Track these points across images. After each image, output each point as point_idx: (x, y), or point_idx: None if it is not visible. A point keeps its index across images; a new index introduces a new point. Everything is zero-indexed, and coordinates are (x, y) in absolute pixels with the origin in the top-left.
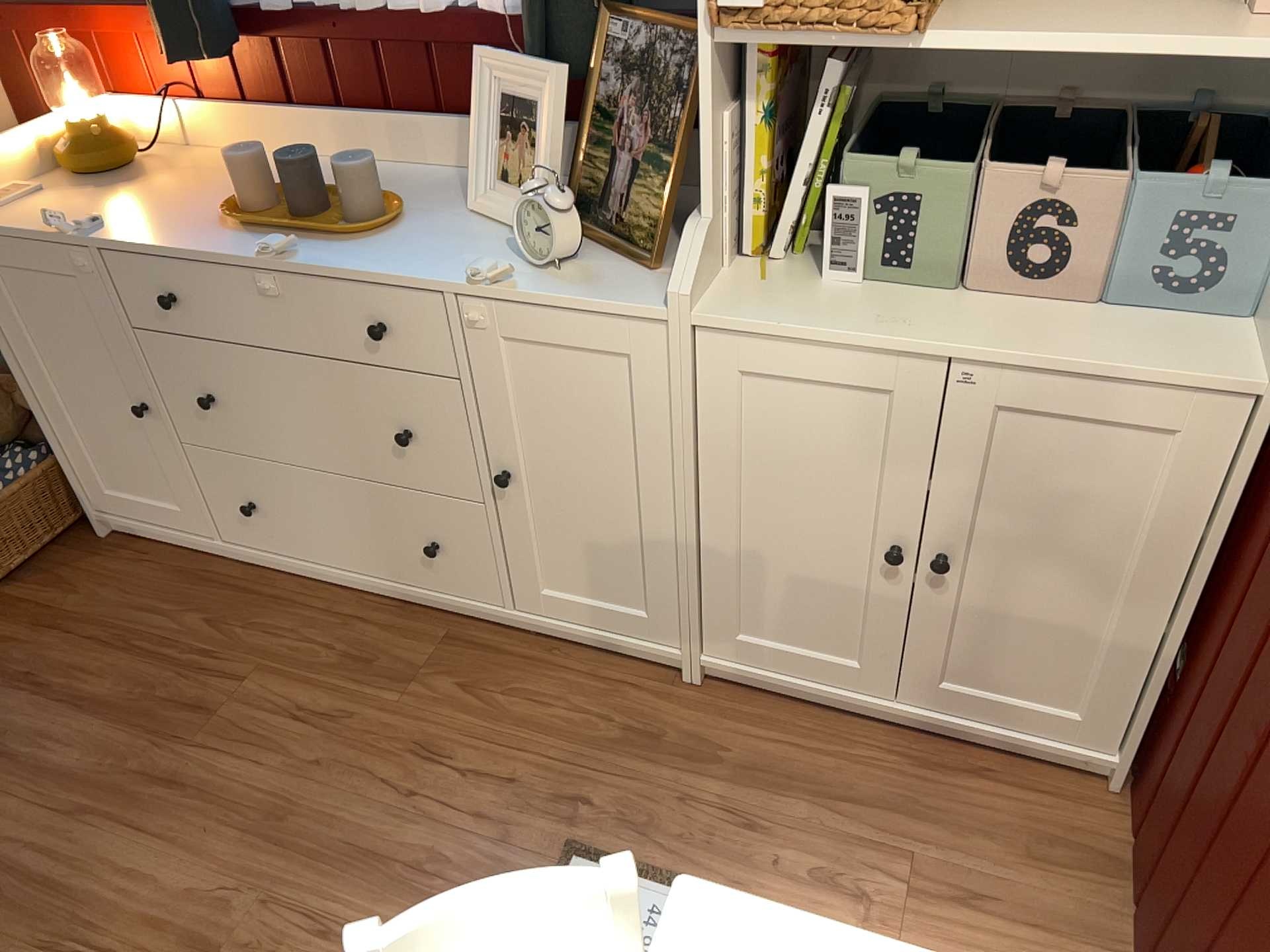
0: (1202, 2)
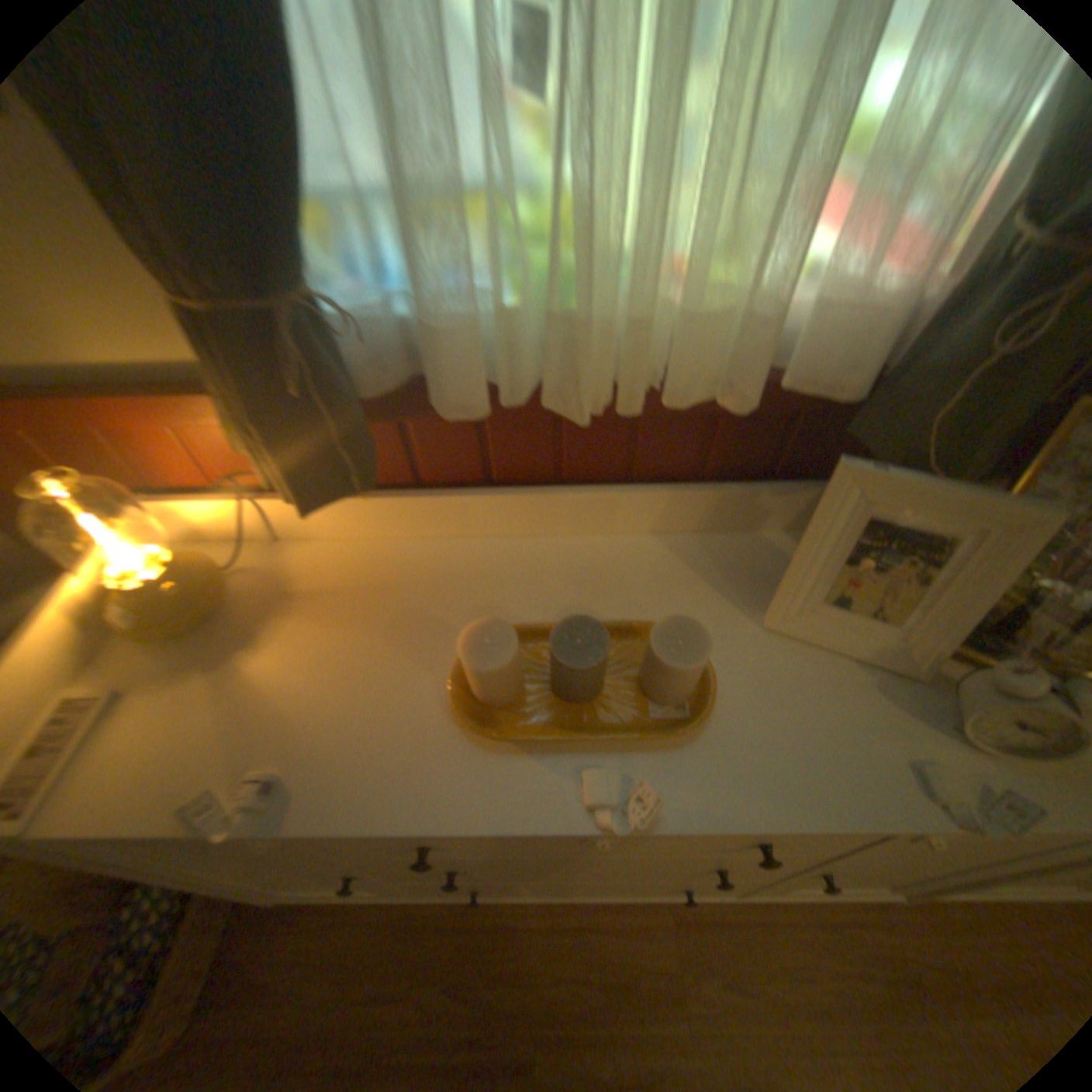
0: None
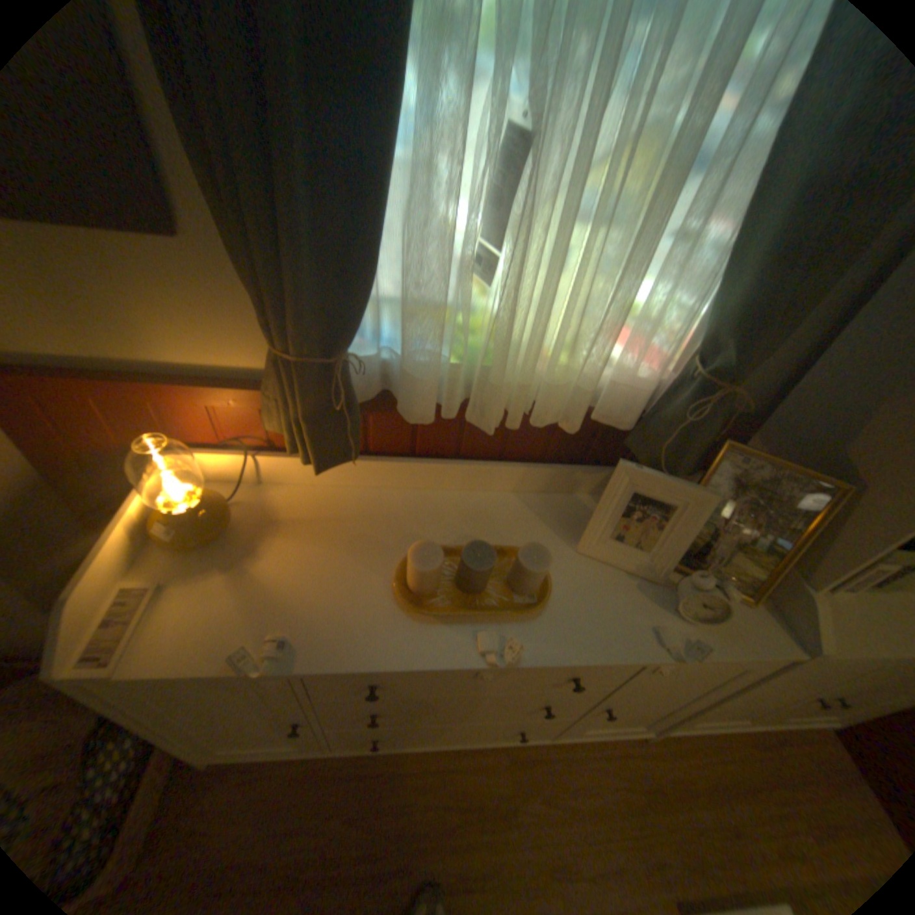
0: None
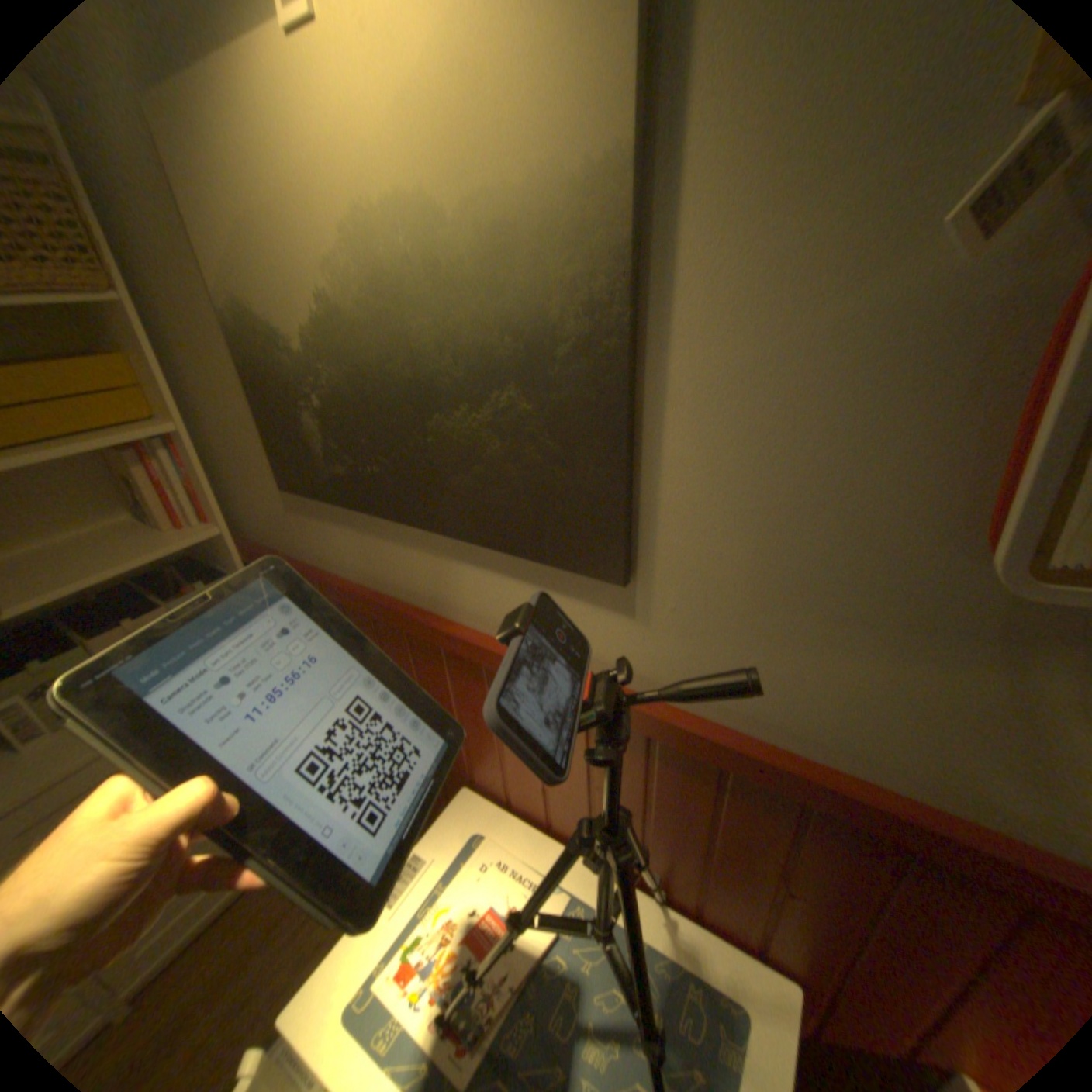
0: (132, 537)
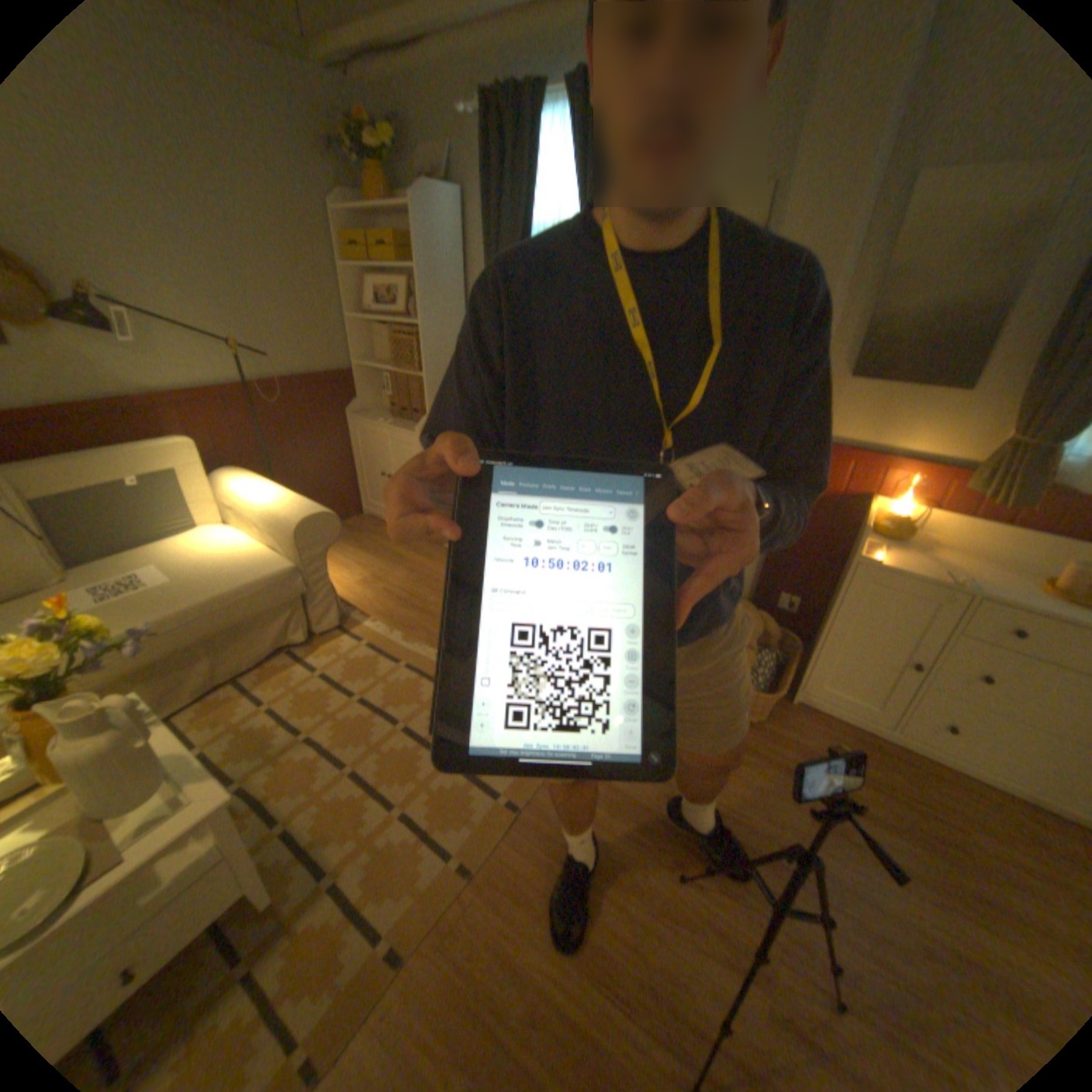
0: None
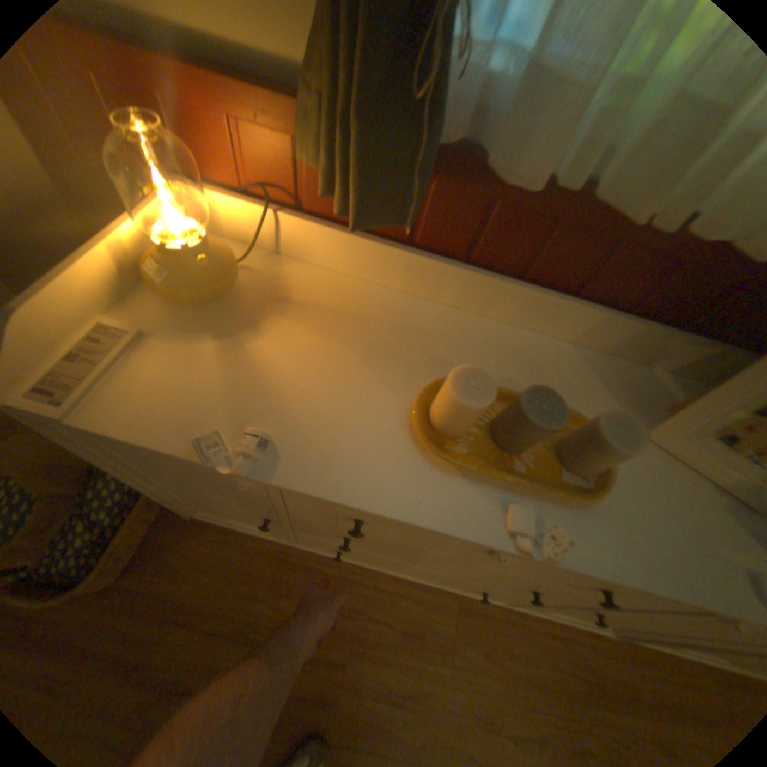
0: None
